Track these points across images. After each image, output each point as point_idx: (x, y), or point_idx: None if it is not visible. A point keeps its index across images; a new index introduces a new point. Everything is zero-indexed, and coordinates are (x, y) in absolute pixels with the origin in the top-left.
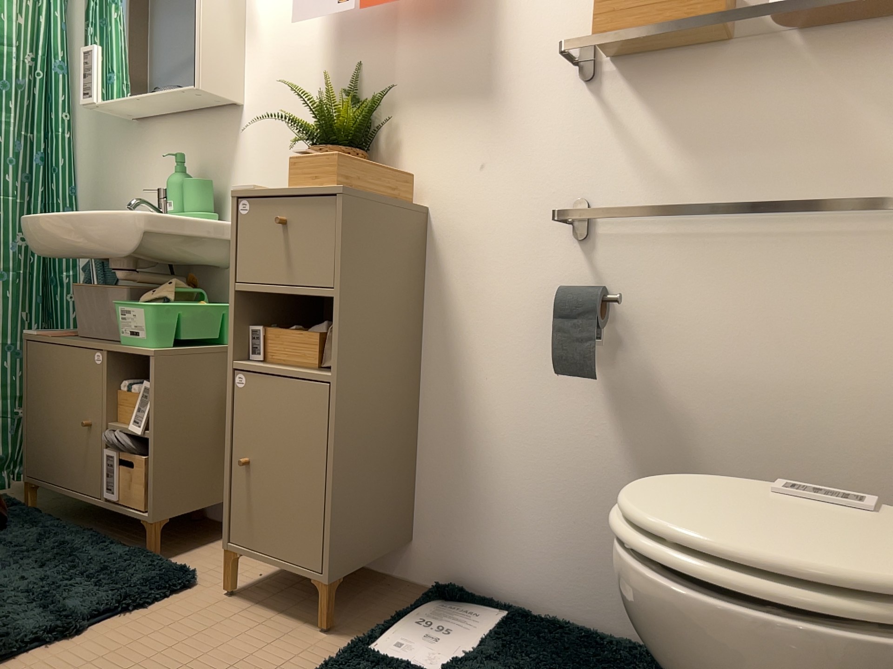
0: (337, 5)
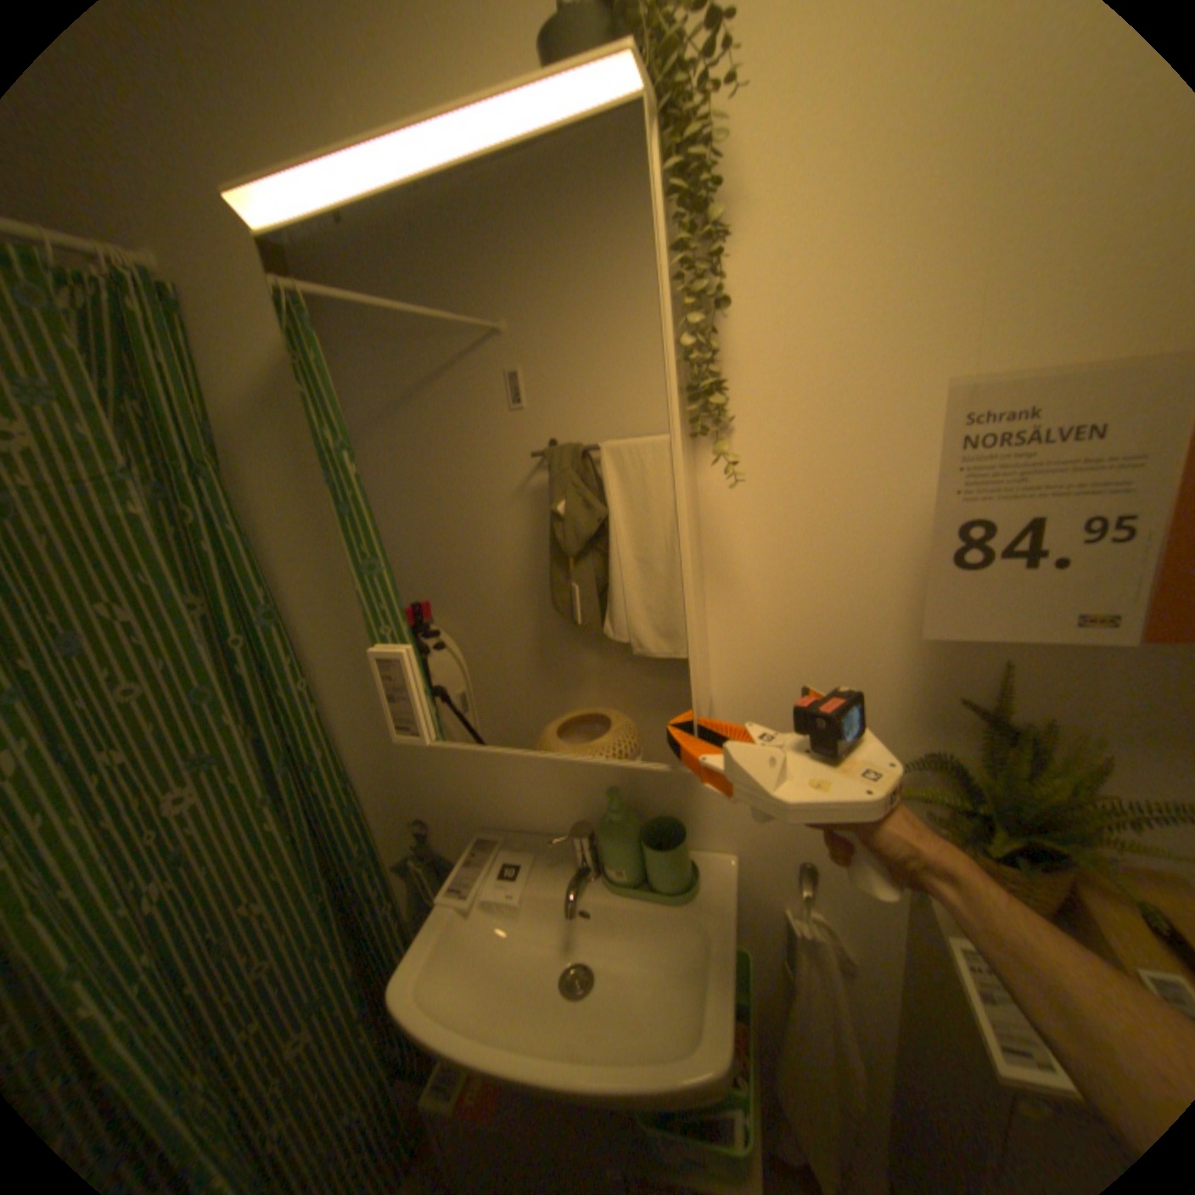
0: (1079, 626)
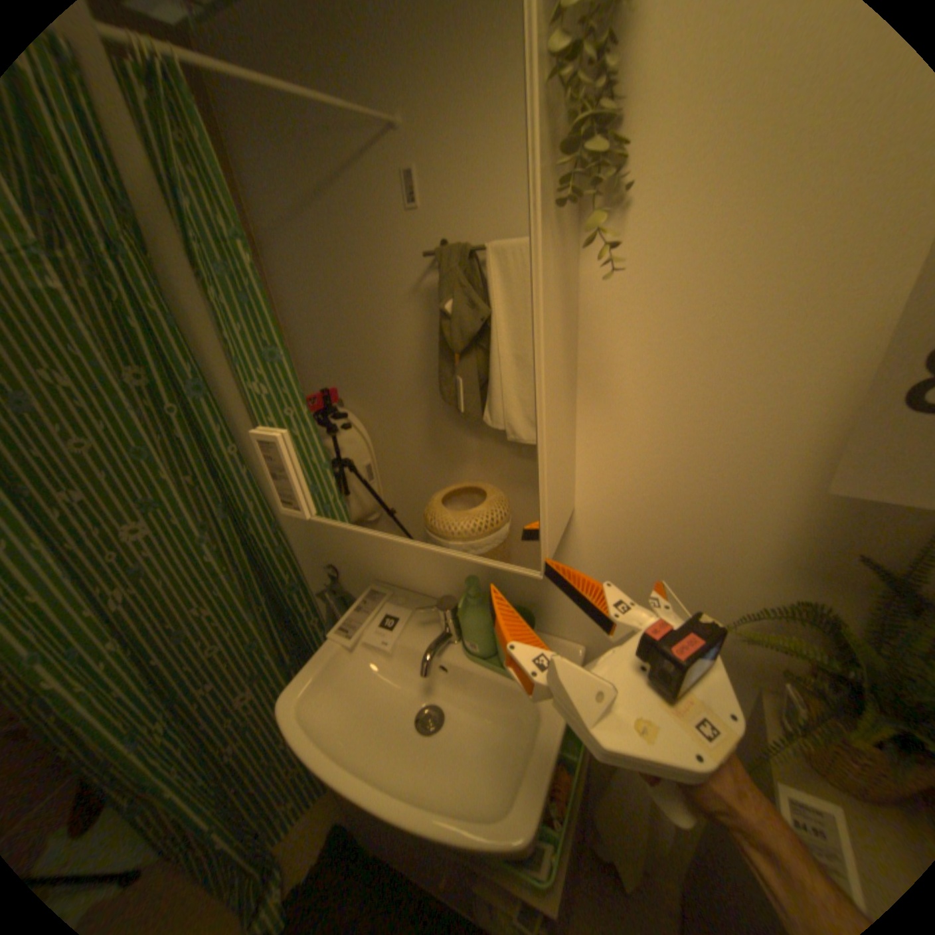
0: None
